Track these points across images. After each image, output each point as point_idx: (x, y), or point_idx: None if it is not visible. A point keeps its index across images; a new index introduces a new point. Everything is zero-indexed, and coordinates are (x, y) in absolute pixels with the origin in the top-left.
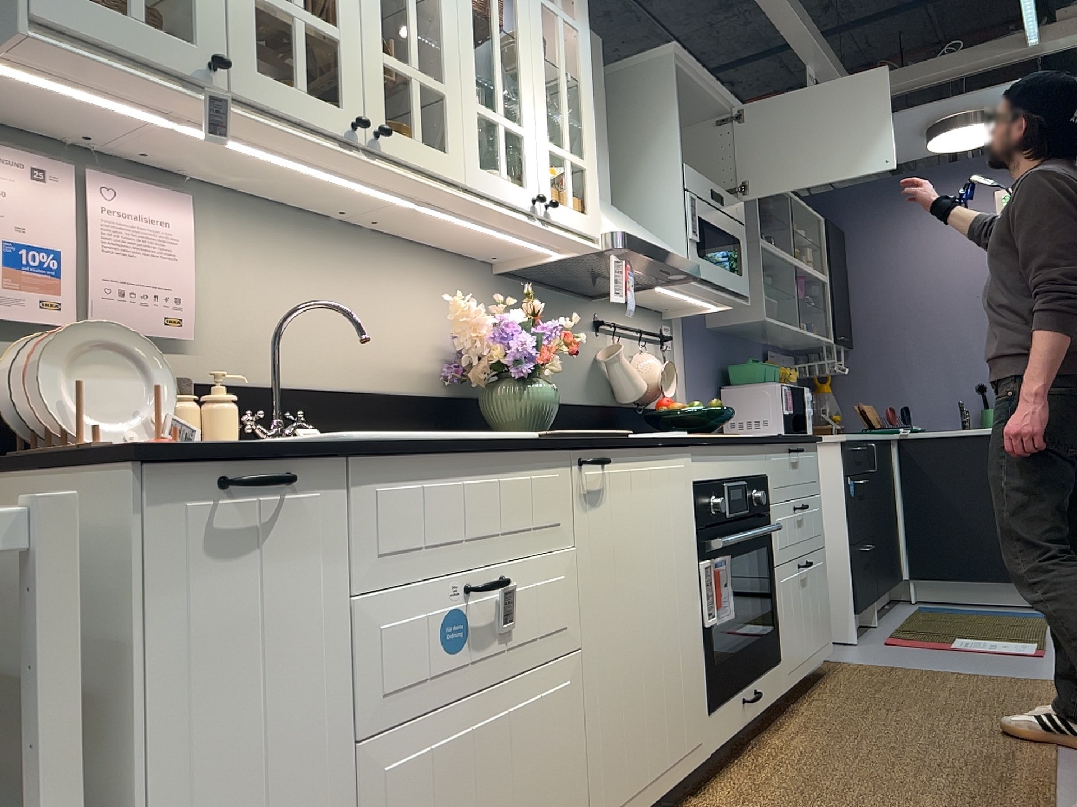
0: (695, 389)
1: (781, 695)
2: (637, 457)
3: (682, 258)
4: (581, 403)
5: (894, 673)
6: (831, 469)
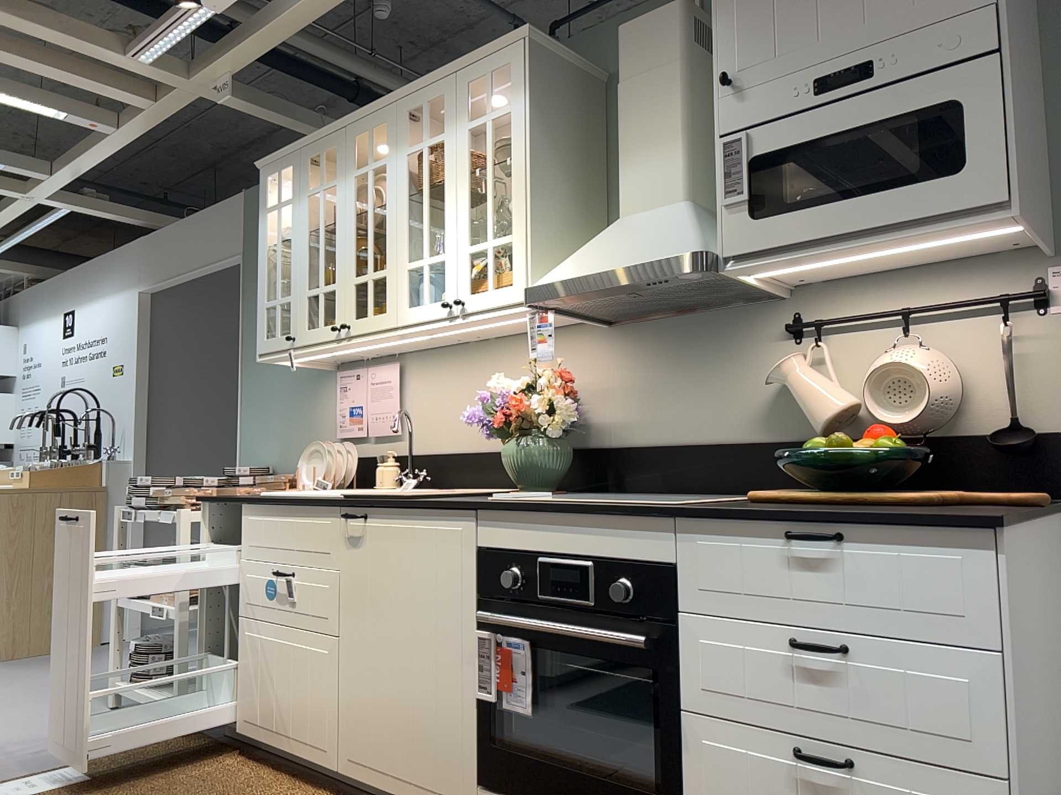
0: None
1: None
2: (397, 515)
3: (643, 263)
4: (743, 440)
5: None
6: None
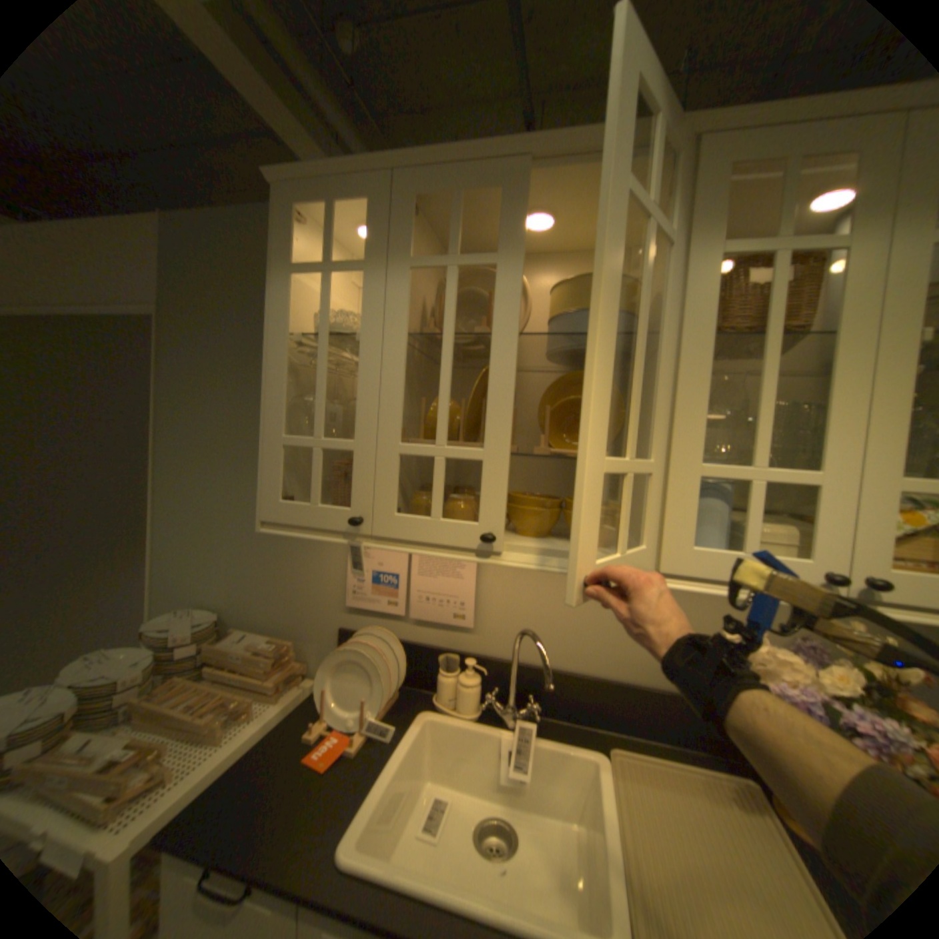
0: None
1: None
2: None
3: None
4: None
5: None
6: None
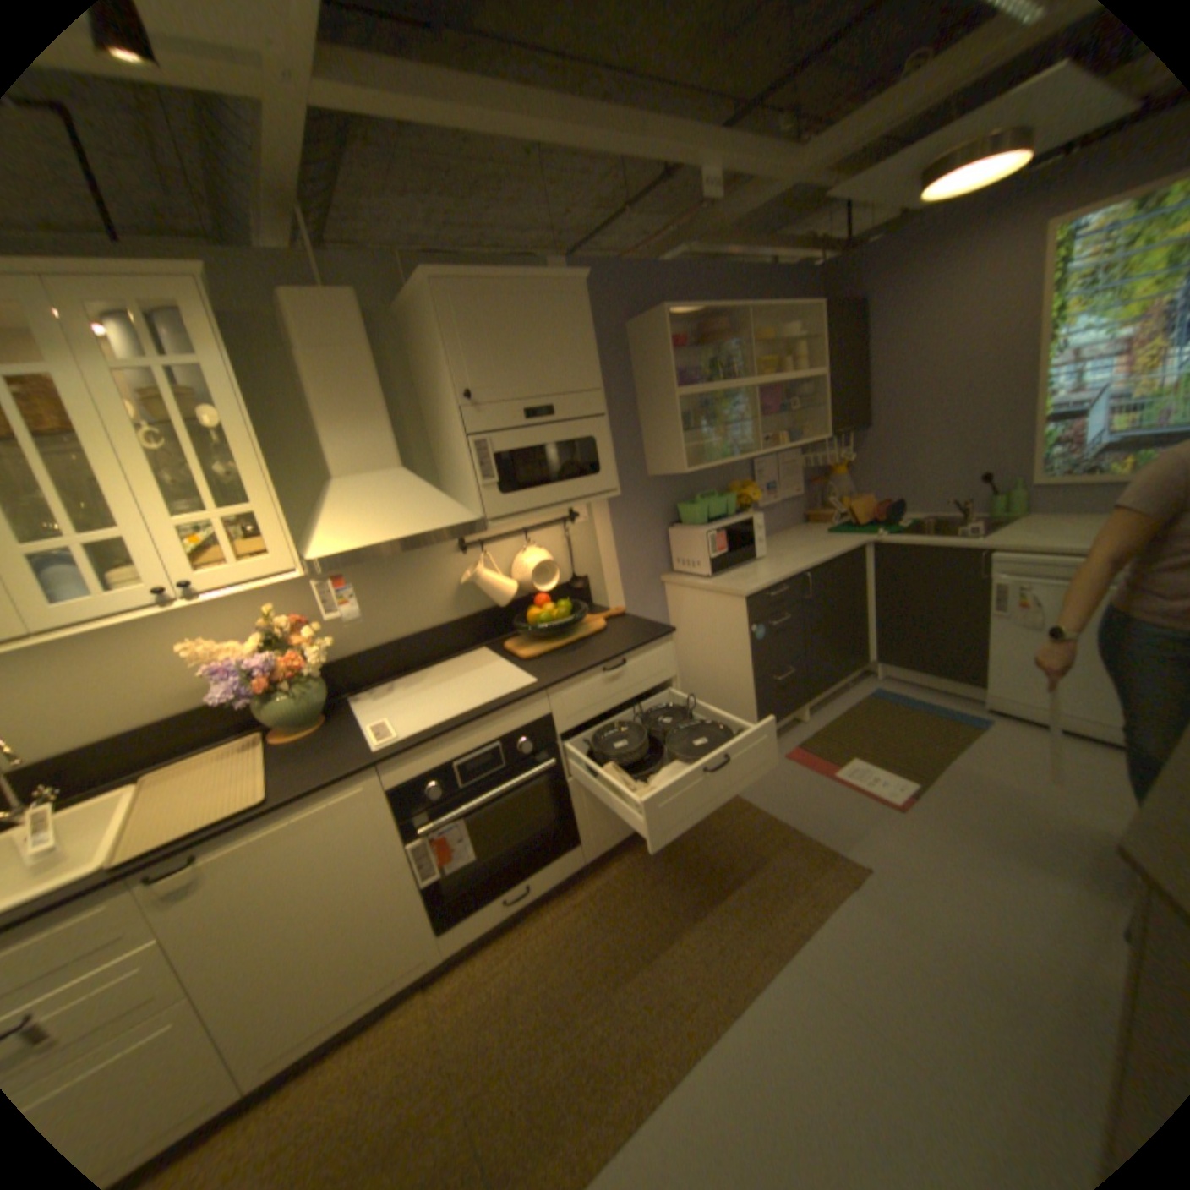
0: (625, 542)
1: (579, 869)
2: (258, 826)
3: (440, 530)
4: (444, 622)
5: (739, 820)
6: (738, 617)
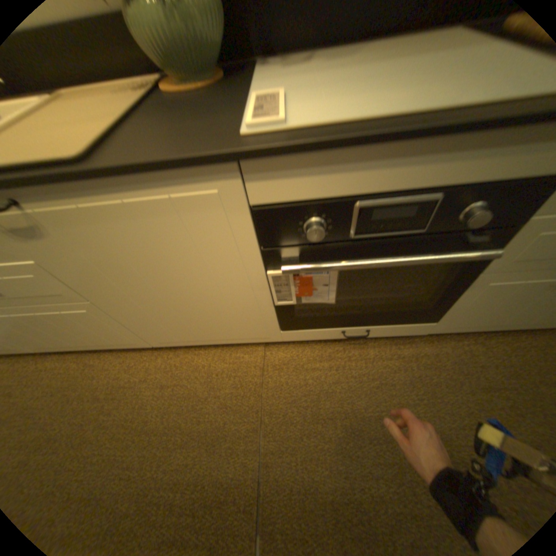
0: None
1: (420, 334)
2: (79, 188)
3: None
4: None
5: None
6: None
